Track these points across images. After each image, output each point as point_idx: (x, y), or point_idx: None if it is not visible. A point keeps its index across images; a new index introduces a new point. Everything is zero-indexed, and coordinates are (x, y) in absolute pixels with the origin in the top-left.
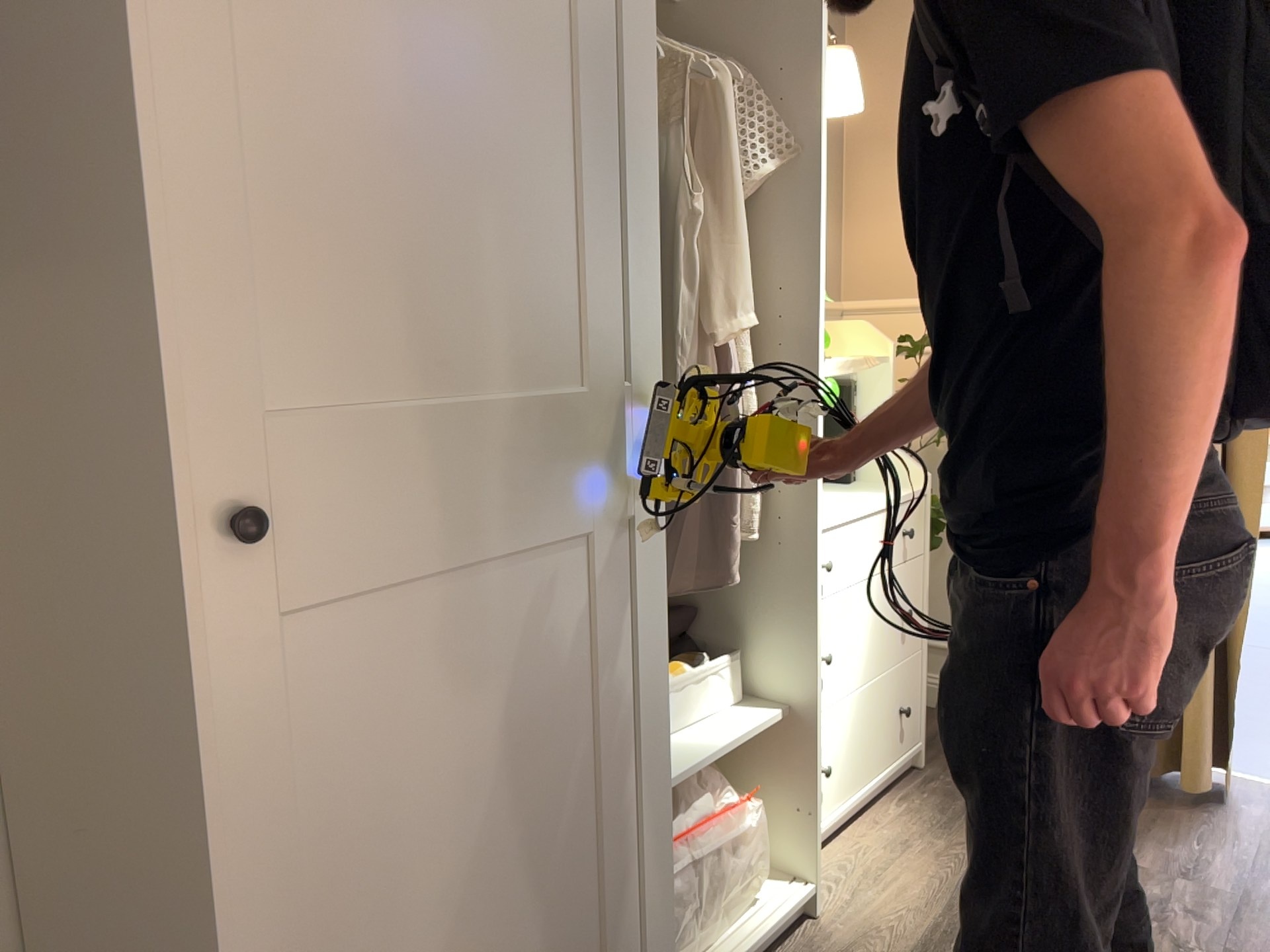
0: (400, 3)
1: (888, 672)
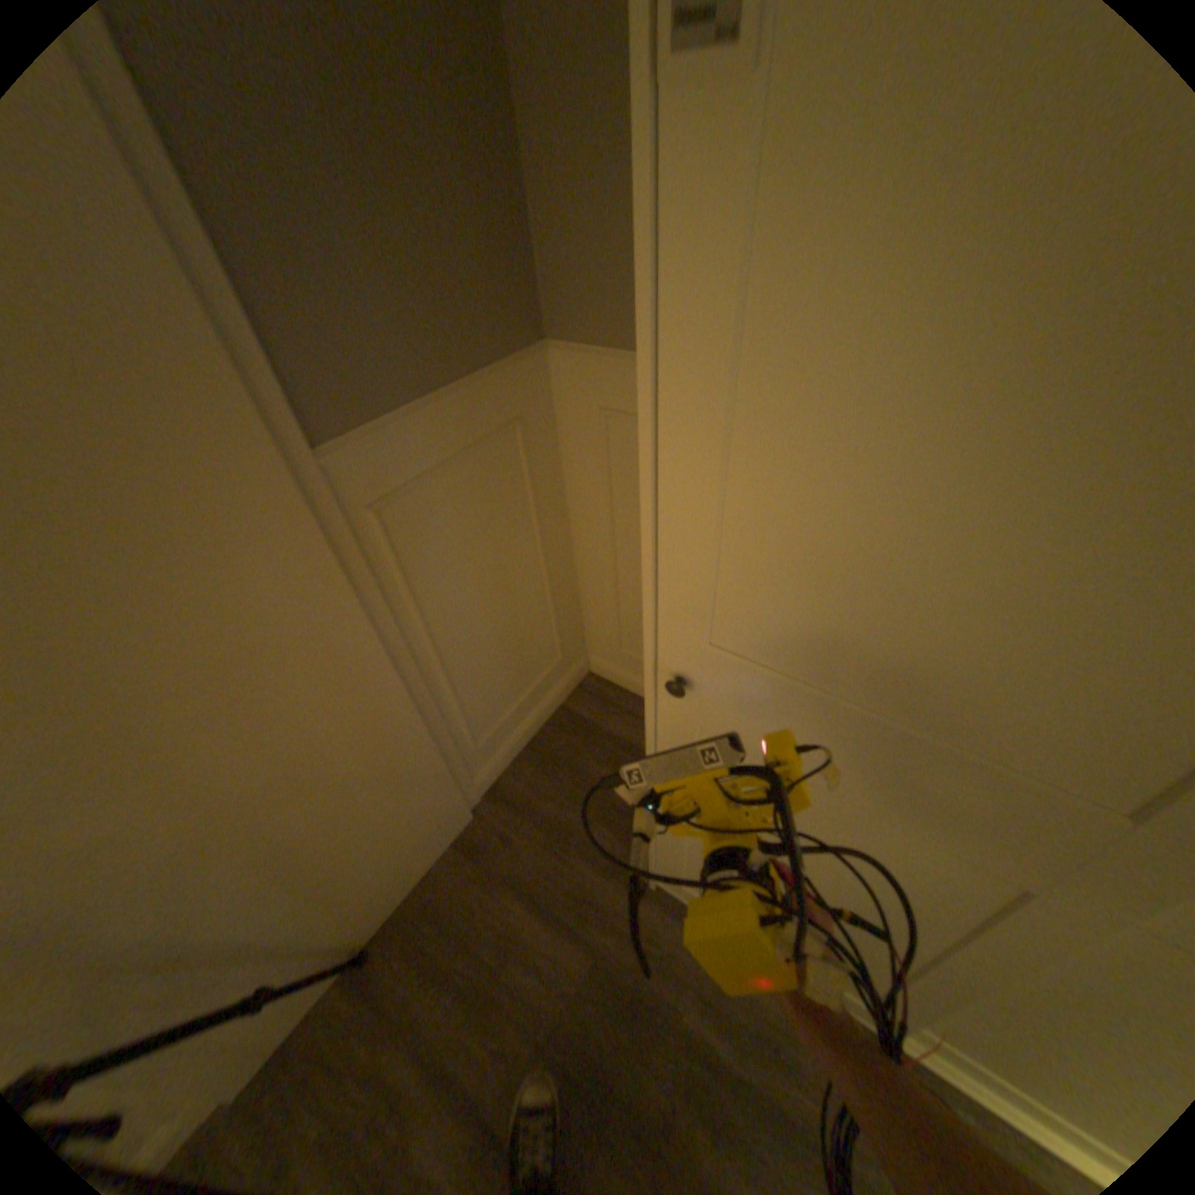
0: (1001, 333)
1: None
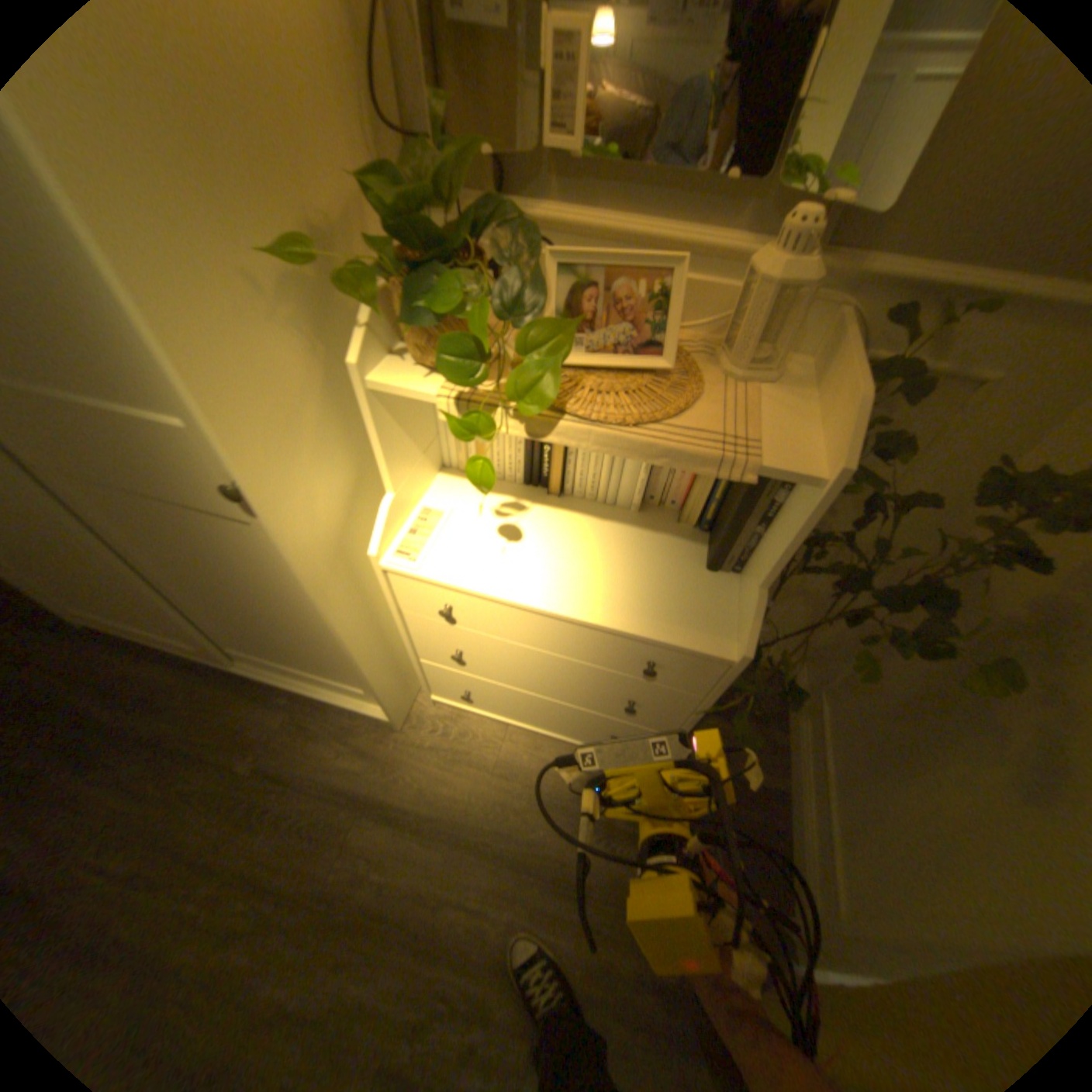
0: None
1: (588, 709)
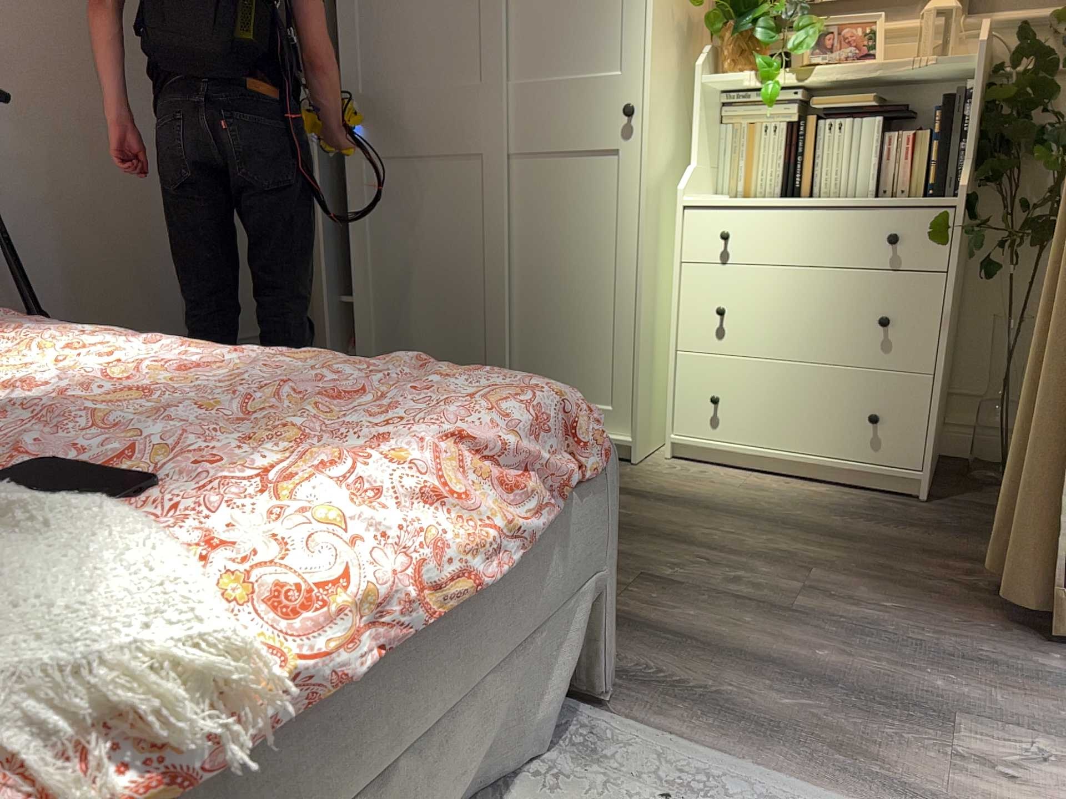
0: None
1: (844, 368)
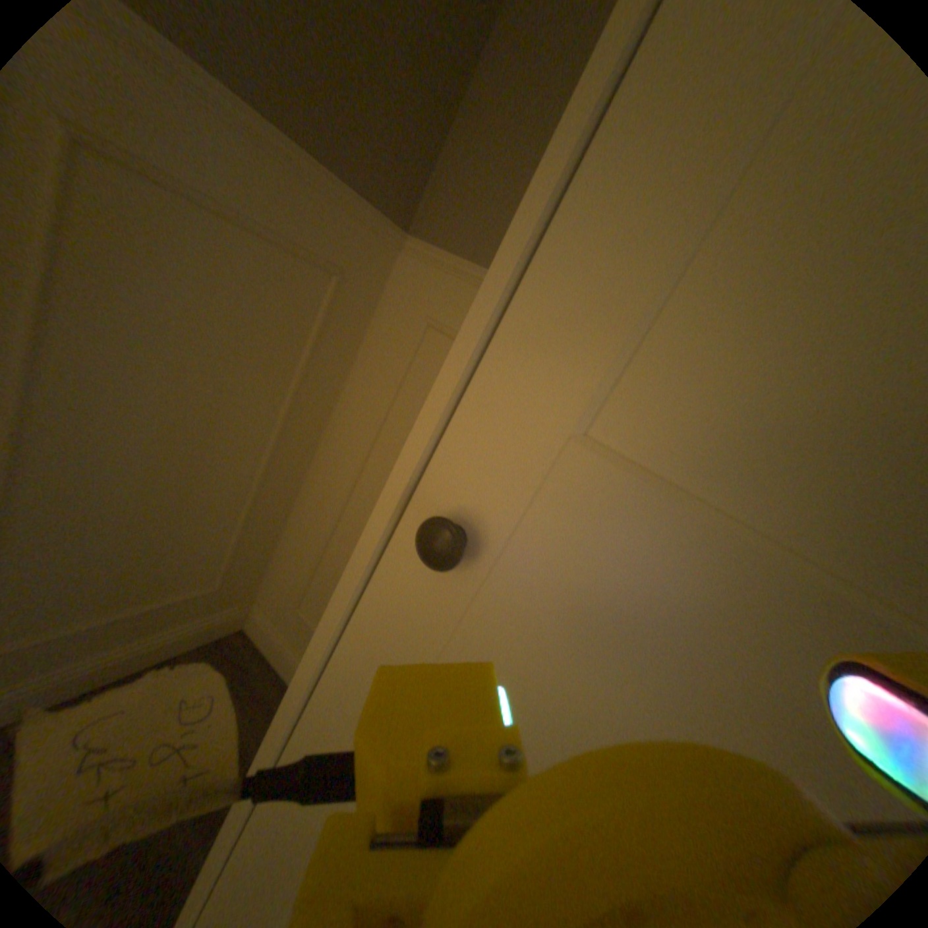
0: None
1: None
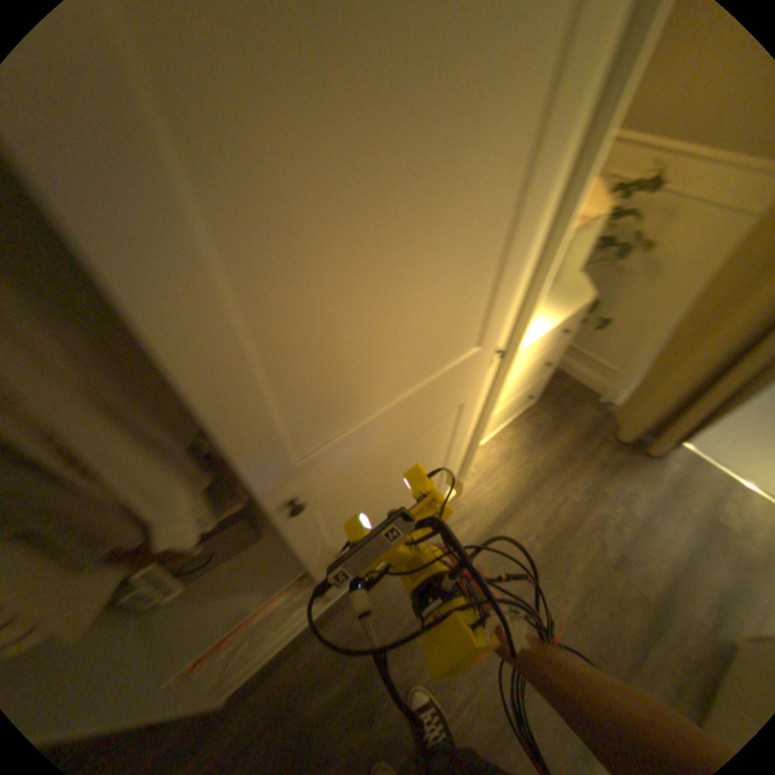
0: None
1: (526, 388)
